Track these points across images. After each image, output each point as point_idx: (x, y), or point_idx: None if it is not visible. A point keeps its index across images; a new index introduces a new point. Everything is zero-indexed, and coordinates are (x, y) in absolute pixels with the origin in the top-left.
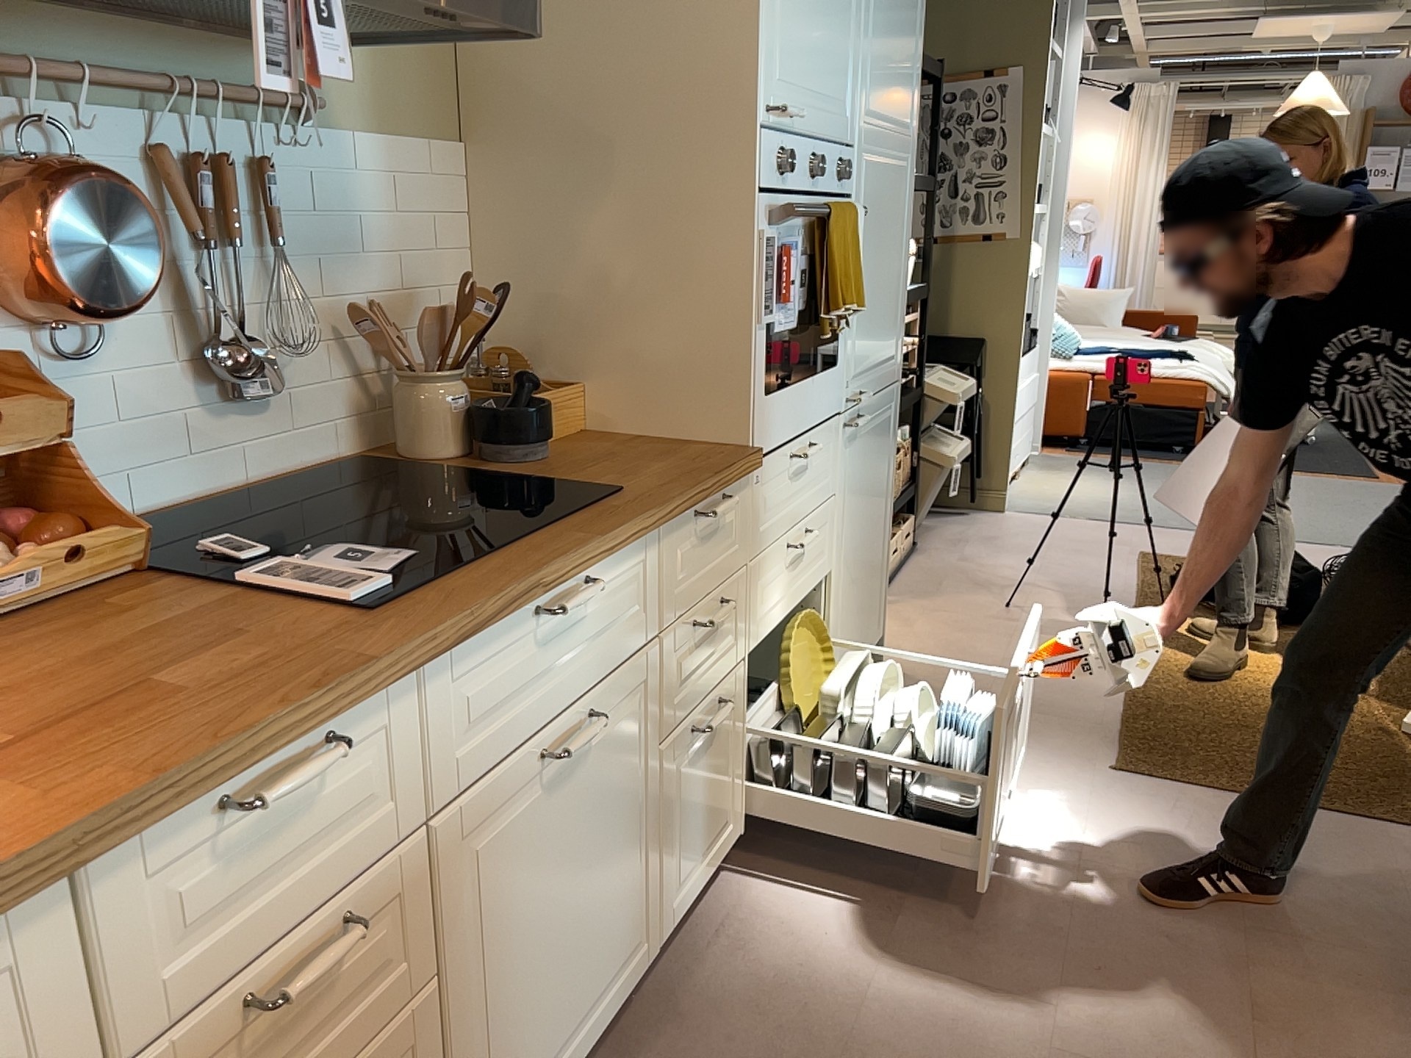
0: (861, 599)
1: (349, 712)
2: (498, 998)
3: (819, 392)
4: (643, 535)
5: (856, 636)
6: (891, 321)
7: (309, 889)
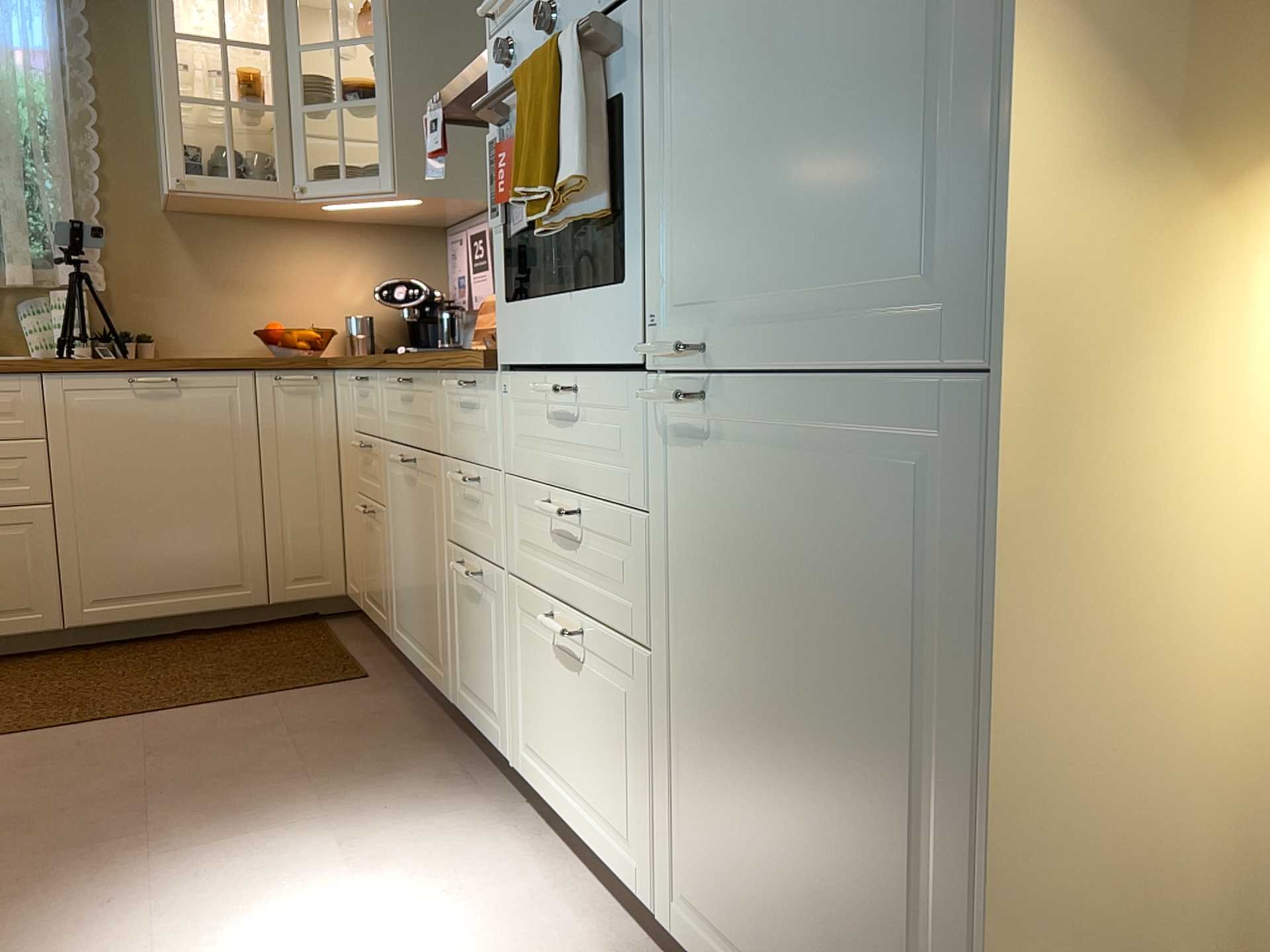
0: (777, 872)
1: (363, 370)
2: (396, 556)
3: (587, 319)
4: (419, 368)
5: (762, 939)
6: (876, 180)
7: (367, 424)
